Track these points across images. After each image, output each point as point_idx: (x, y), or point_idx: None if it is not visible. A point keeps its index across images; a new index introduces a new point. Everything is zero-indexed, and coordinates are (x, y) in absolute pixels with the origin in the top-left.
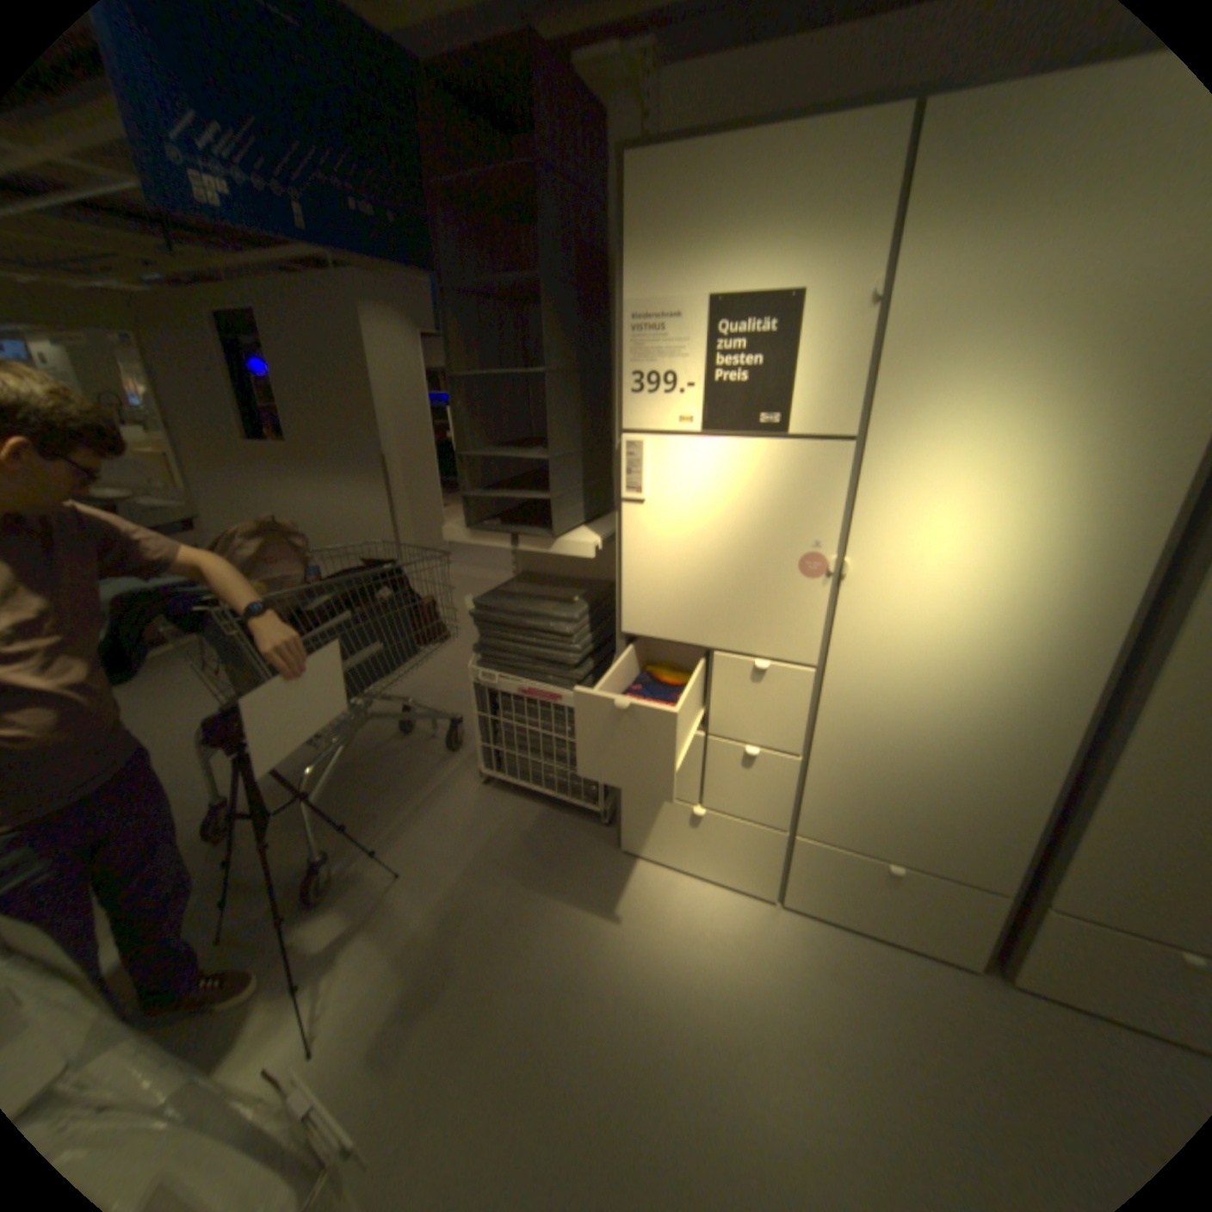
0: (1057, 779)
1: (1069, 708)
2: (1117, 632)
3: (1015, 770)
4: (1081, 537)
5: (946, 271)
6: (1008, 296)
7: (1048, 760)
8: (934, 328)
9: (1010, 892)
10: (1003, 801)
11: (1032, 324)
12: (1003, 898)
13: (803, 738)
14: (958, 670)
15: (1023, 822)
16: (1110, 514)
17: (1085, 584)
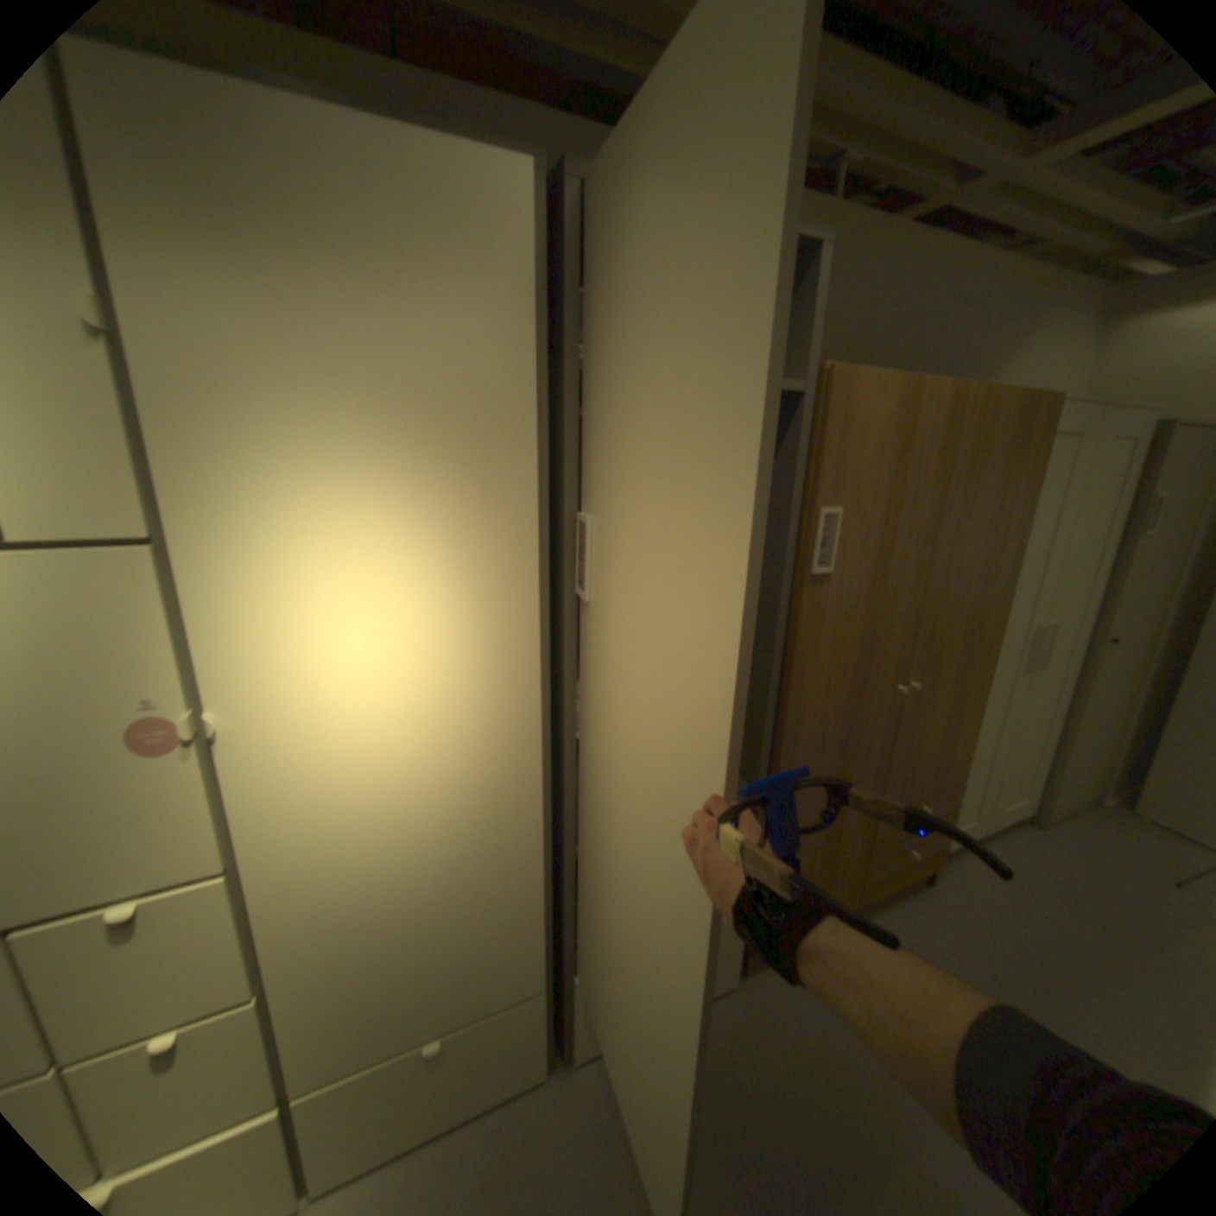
0: (536, 863)
1: (522, 792)
2: (533, 708)
3: (500, 874)
4: (472, 625)
5: (201, 309)
6: (300, 357)
7: (523, 849)
8: (214, 387)
9: (538, 988)
10: (501, 909)
11: (341, 395)
12: (535, 997)
13: (244, 973)
14: (408, 799)
15: (525, 918)
16: (489, 598)
17: (492, 670)
